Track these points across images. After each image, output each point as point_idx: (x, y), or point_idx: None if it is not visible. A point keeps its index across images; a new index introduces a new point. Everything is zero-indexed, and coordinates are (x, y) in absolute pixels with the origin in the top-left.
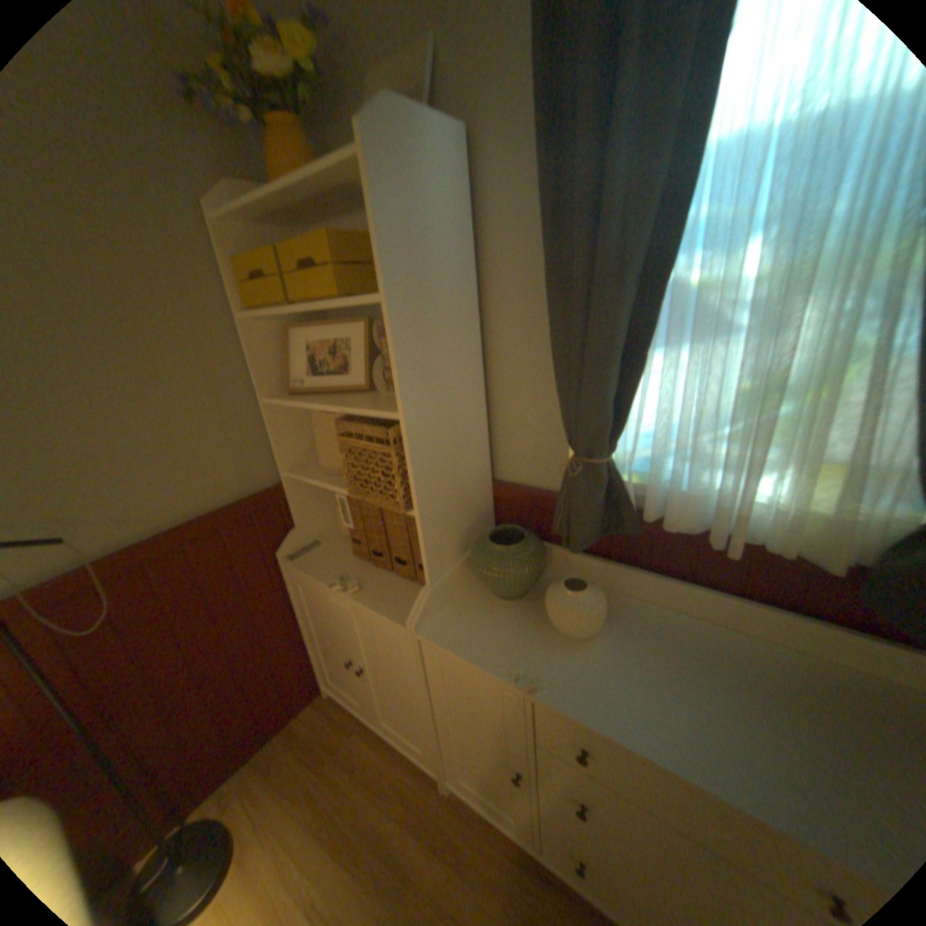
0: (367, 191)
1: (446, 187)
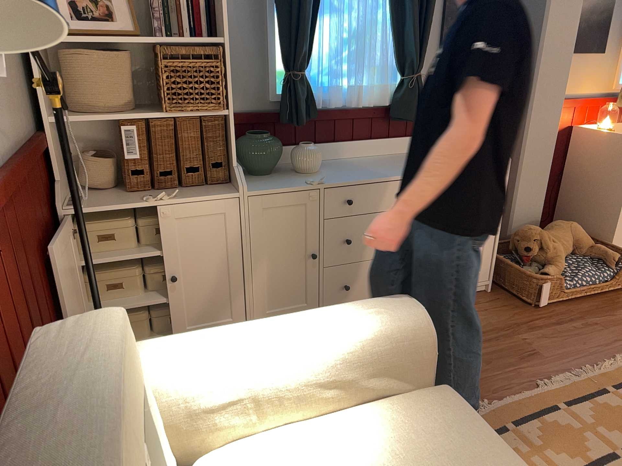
0: None
1: None
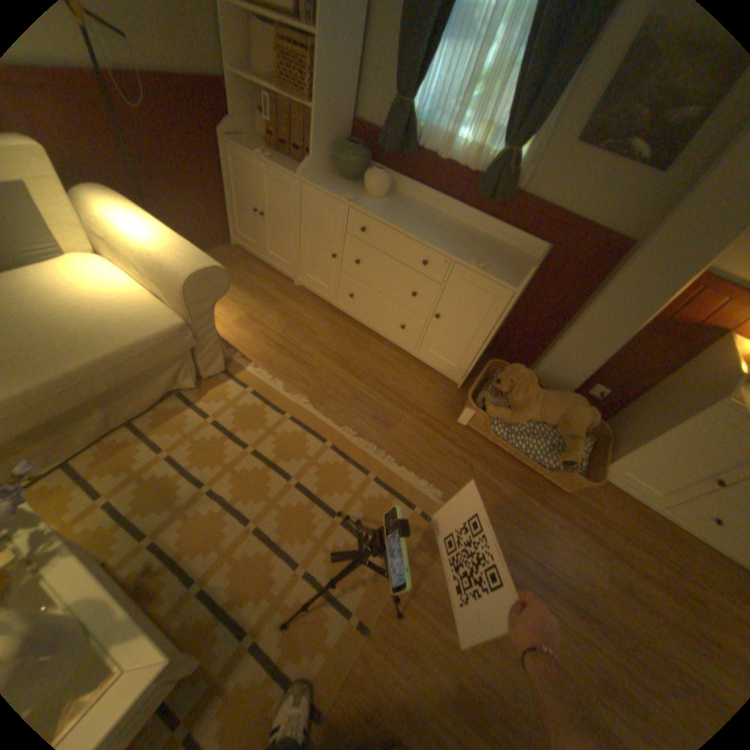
0: None
1: None
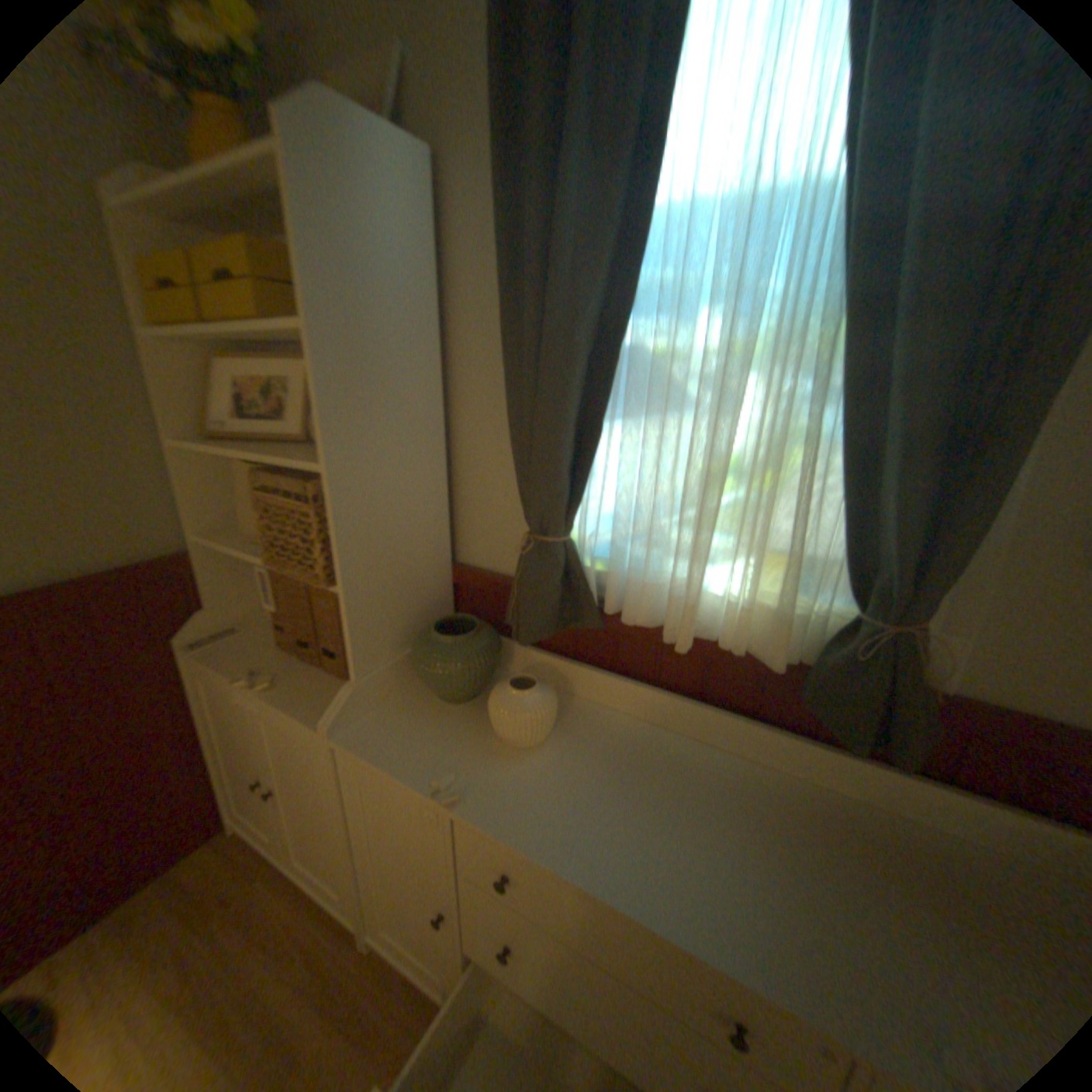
0: (286, 194)
1: (398, 211)
